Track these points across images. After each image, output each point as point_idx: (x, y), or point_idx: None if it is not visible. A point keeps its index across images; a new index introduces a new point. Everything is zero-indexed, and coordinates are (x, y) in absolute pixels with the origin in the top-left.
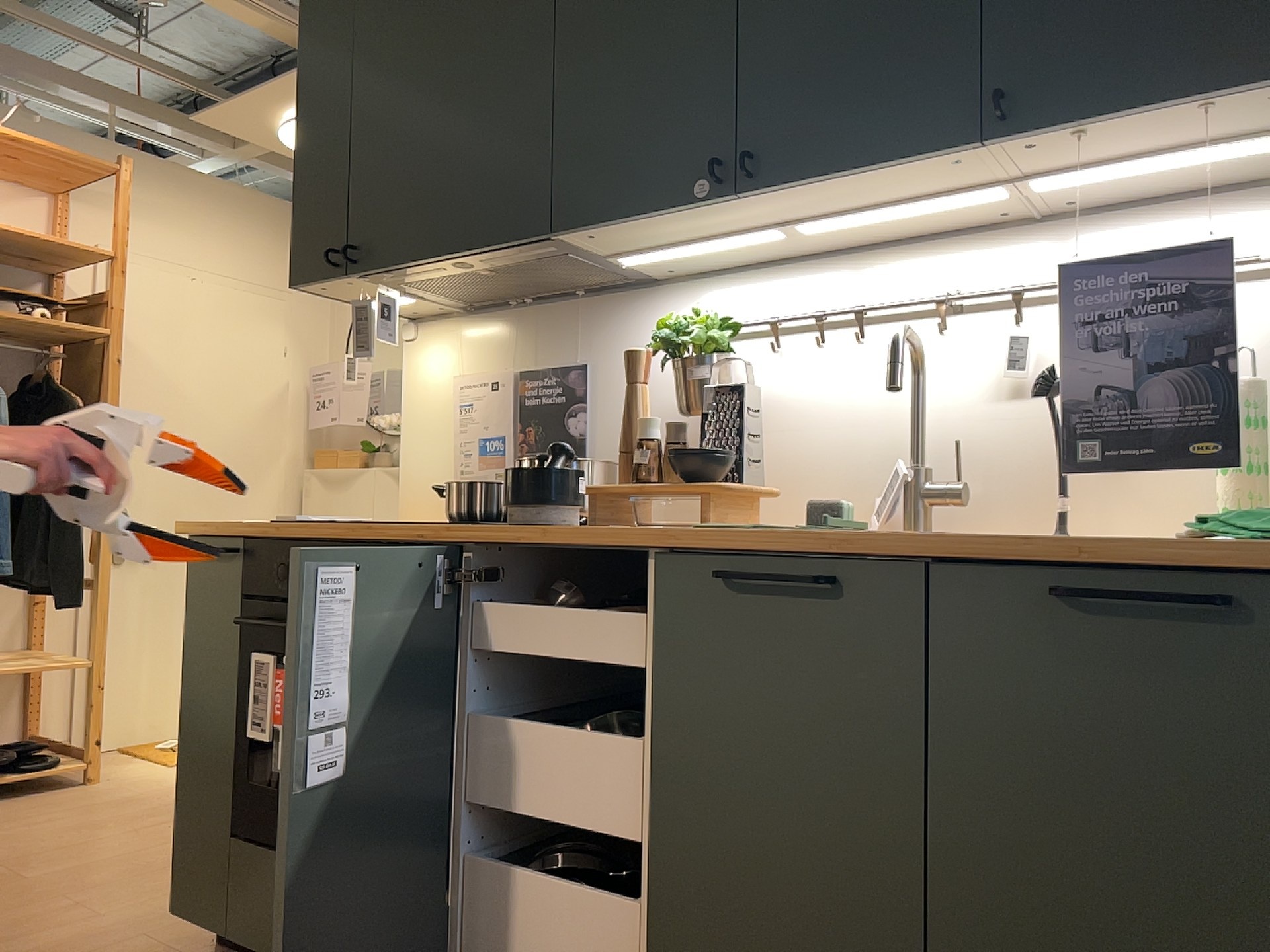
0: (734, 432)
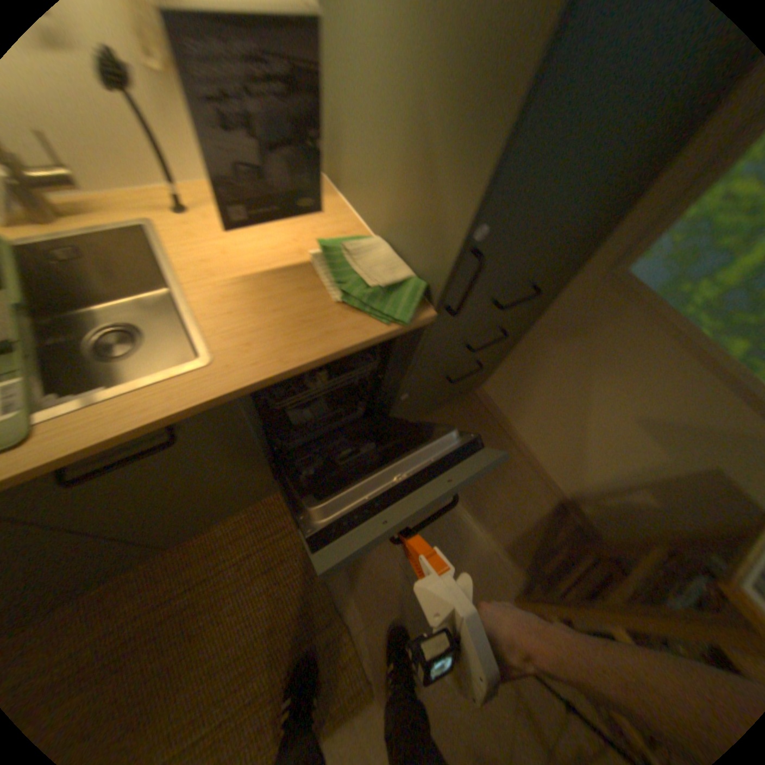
0: None
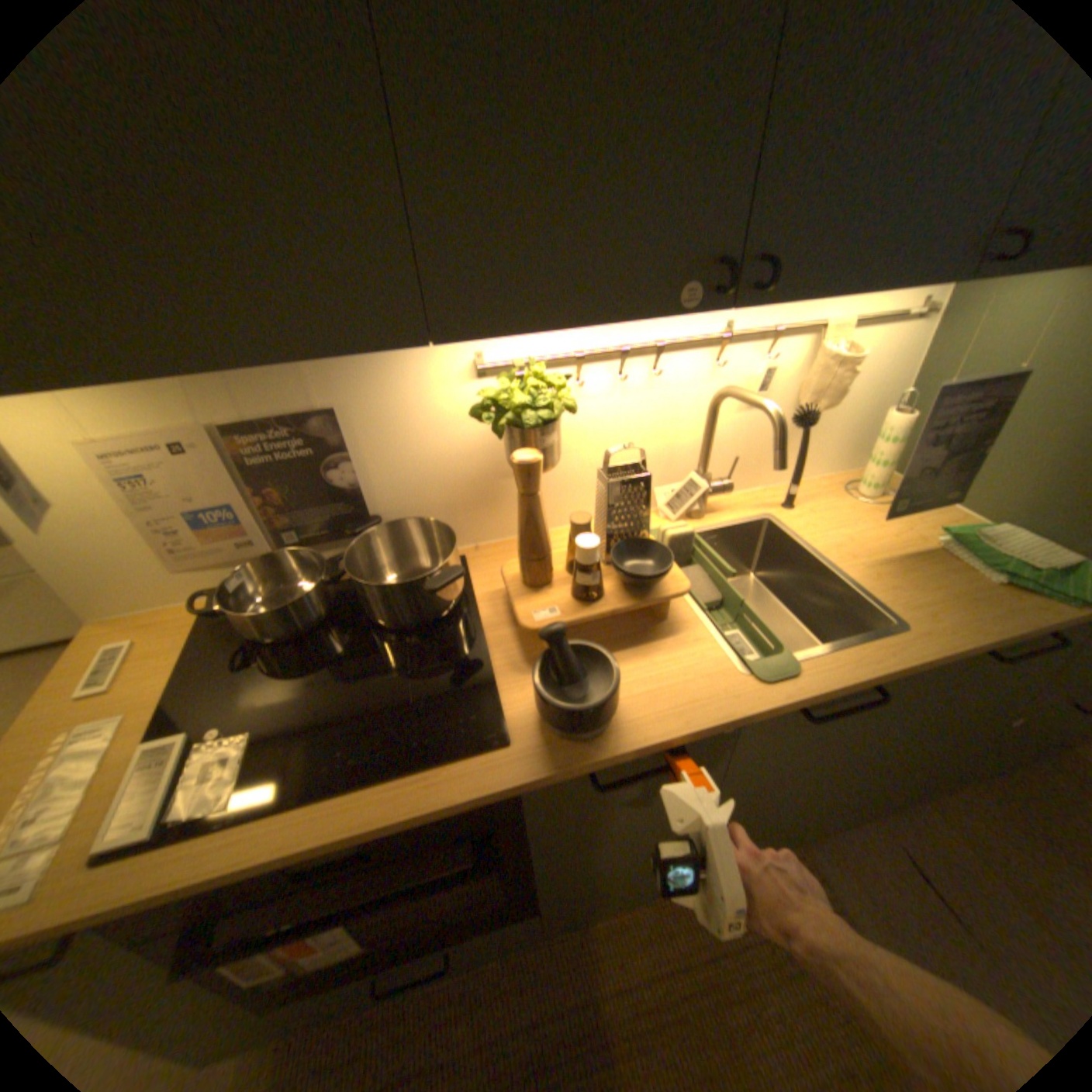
0: (638, 517)
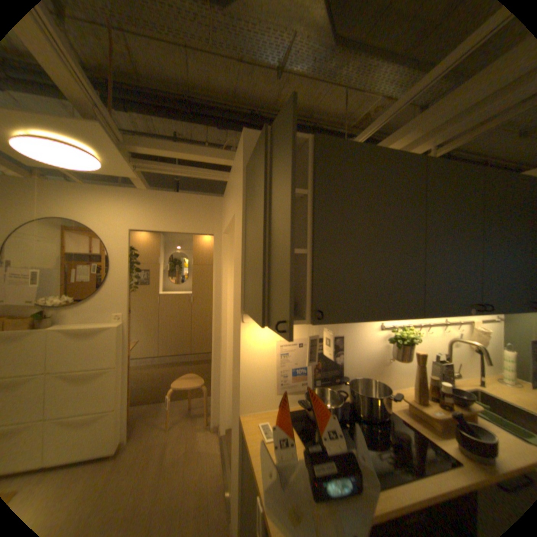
0: (451, 380)
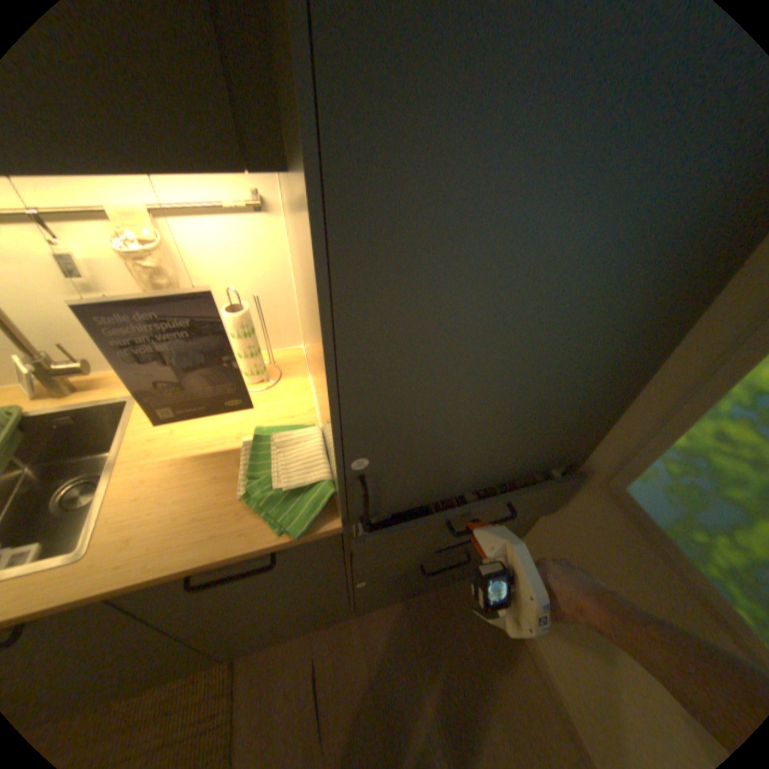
0: None
